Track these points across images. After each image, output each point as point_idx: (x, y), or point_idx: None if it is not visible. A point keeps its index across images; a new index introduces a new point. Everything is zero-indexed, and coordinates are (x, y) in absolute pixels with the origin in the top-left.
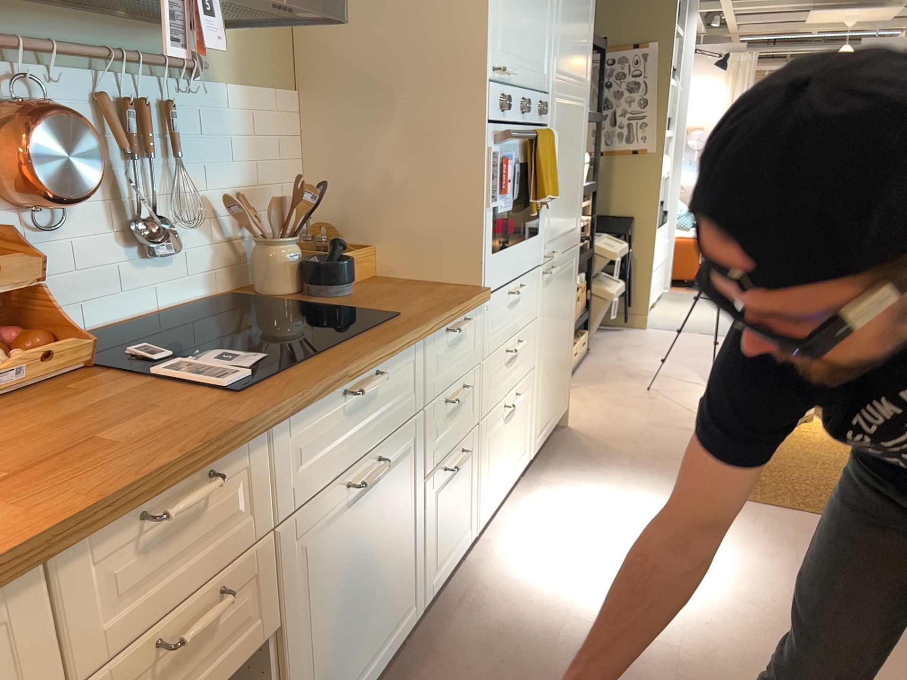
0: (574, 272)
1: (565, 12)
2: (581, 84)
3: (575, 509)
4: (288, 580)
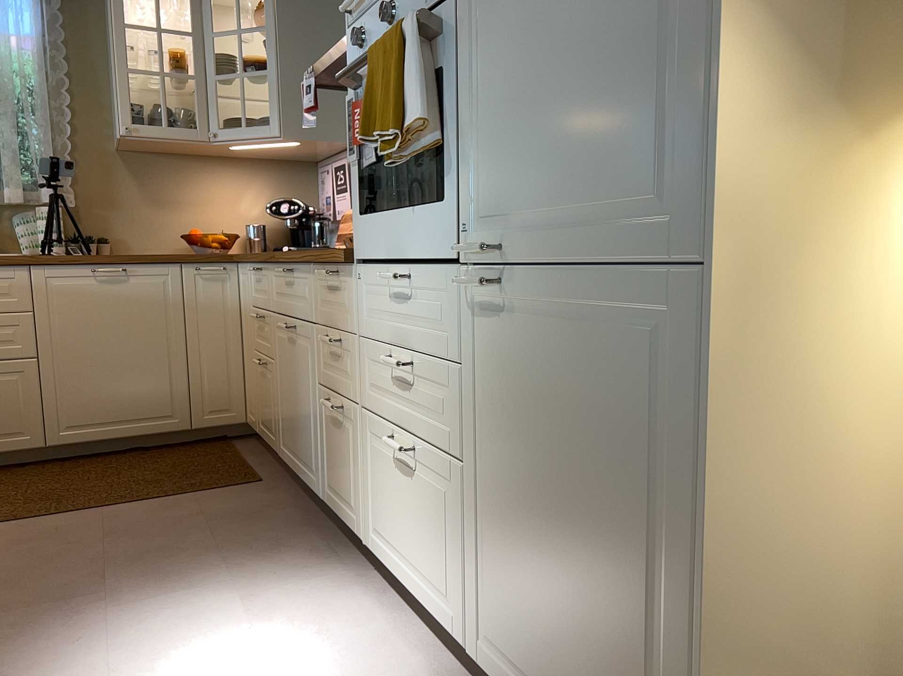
0: (681, 368)
1: None
2: None
3: None
4: (275, 342)
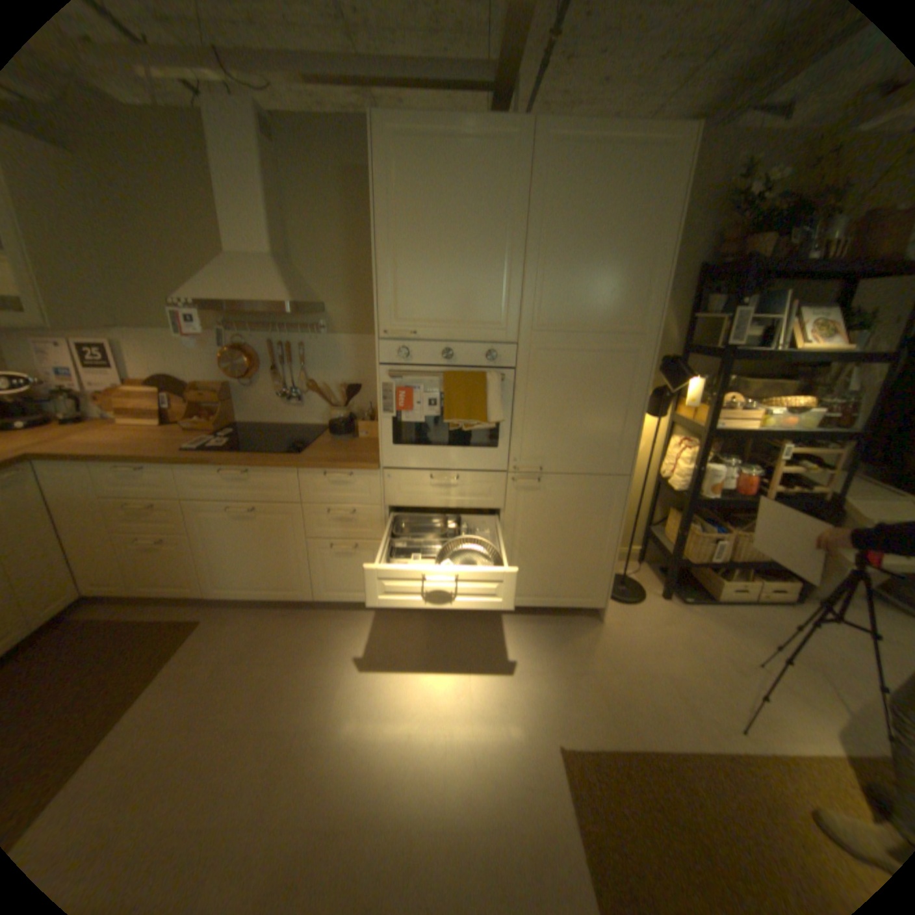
0: (613, 498)
1: (552, 273)
2: (624, 331)
3: (473, 652)
4: (191, 524)
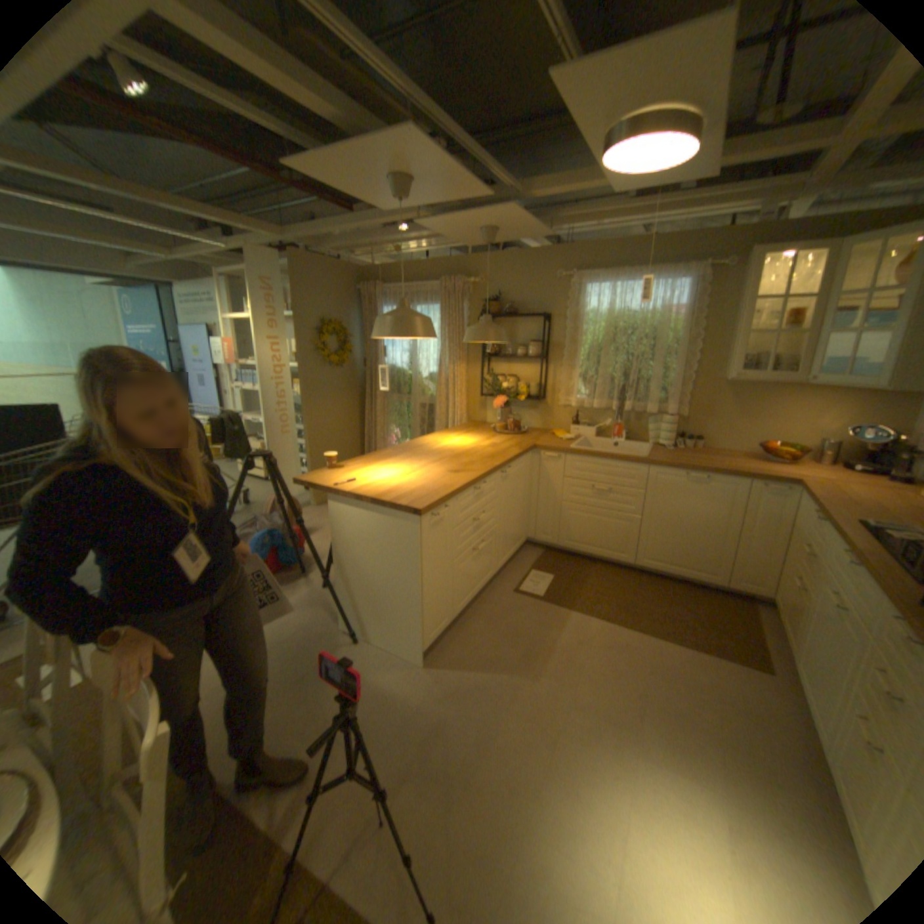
0: None
1: None
2: None
3: None
4: (820, 590)
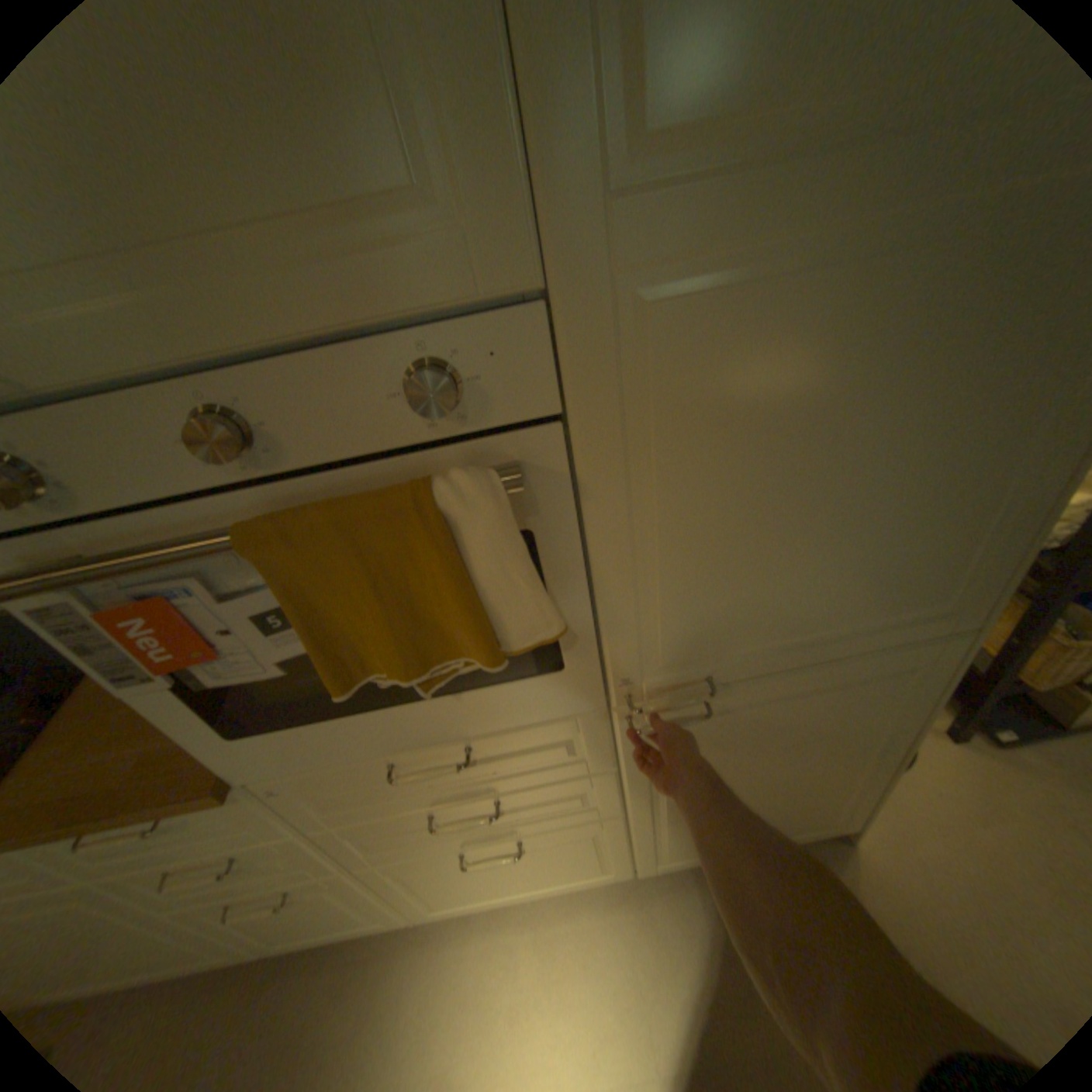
0: (920, 684)
1: None
2: None
3: (608, 1013)
4: None
